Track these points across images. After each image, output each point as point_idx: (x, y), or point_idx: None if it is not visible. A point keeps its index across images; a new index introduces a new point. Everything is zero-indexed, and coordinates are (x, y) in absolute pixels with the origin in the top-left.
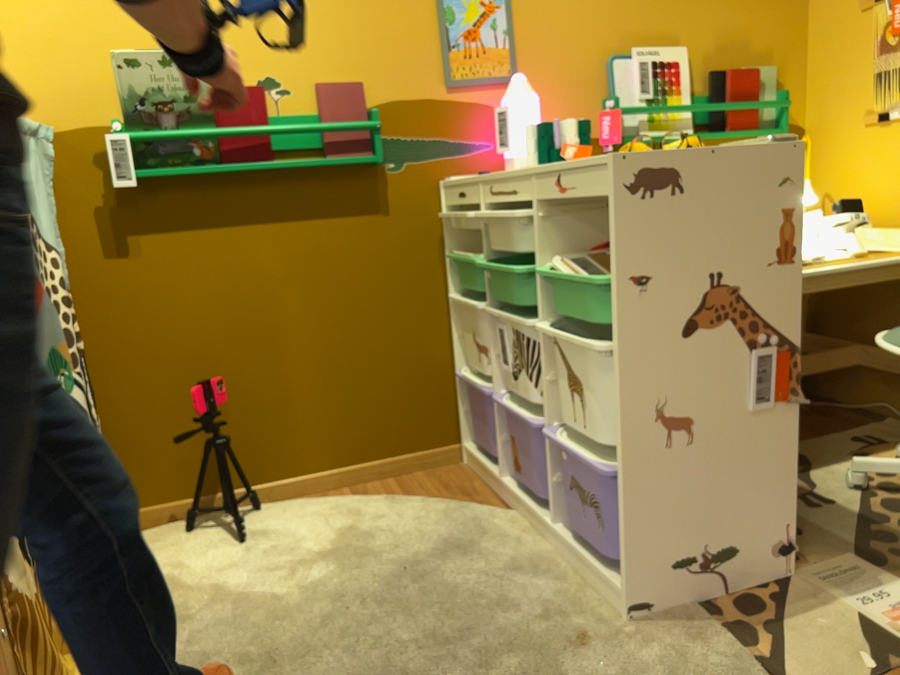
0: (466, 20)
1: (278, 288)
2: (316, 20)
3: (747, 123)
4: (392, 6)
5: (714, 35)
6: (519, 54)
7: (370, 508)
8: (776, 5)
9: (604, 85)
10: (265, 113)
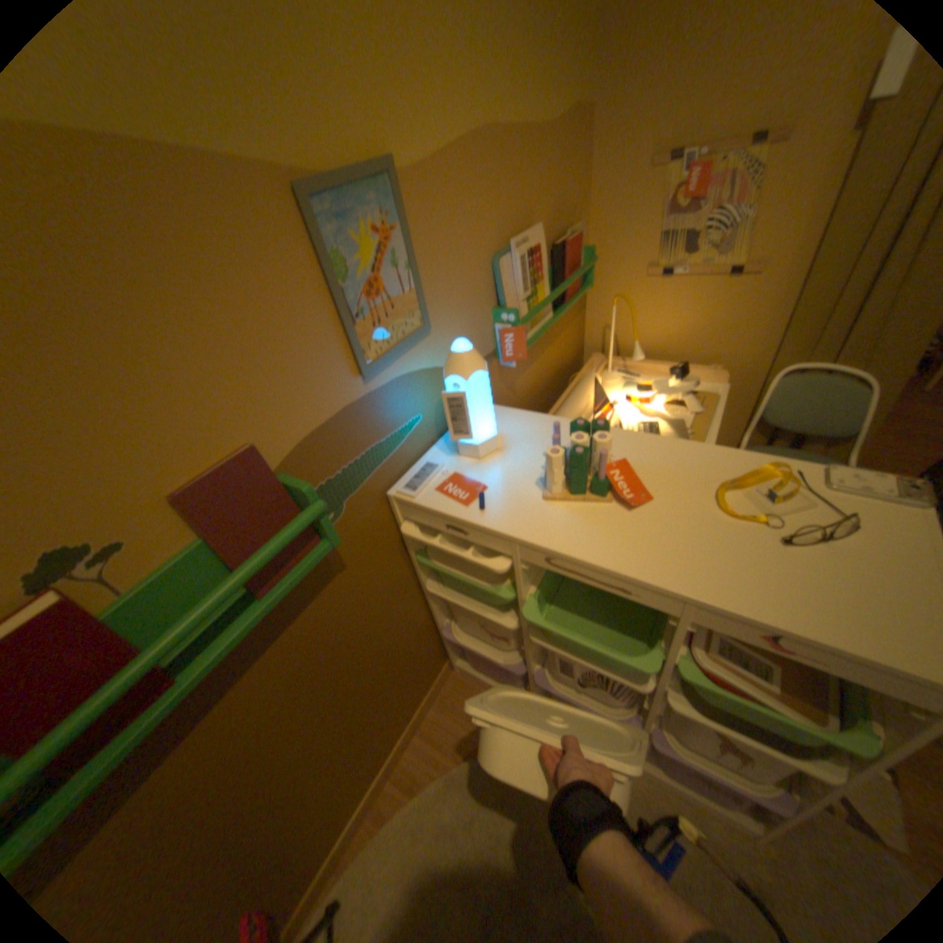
0: (362, 264)
1: (253, 760)
2: (94, 378)
3: (576, 287)
4: (244, 280)
5: (551, 200)
6: (424, 290)
7: (449, 814)
8: (579, 152)
9: (492, 292)
10: (101, 636)
